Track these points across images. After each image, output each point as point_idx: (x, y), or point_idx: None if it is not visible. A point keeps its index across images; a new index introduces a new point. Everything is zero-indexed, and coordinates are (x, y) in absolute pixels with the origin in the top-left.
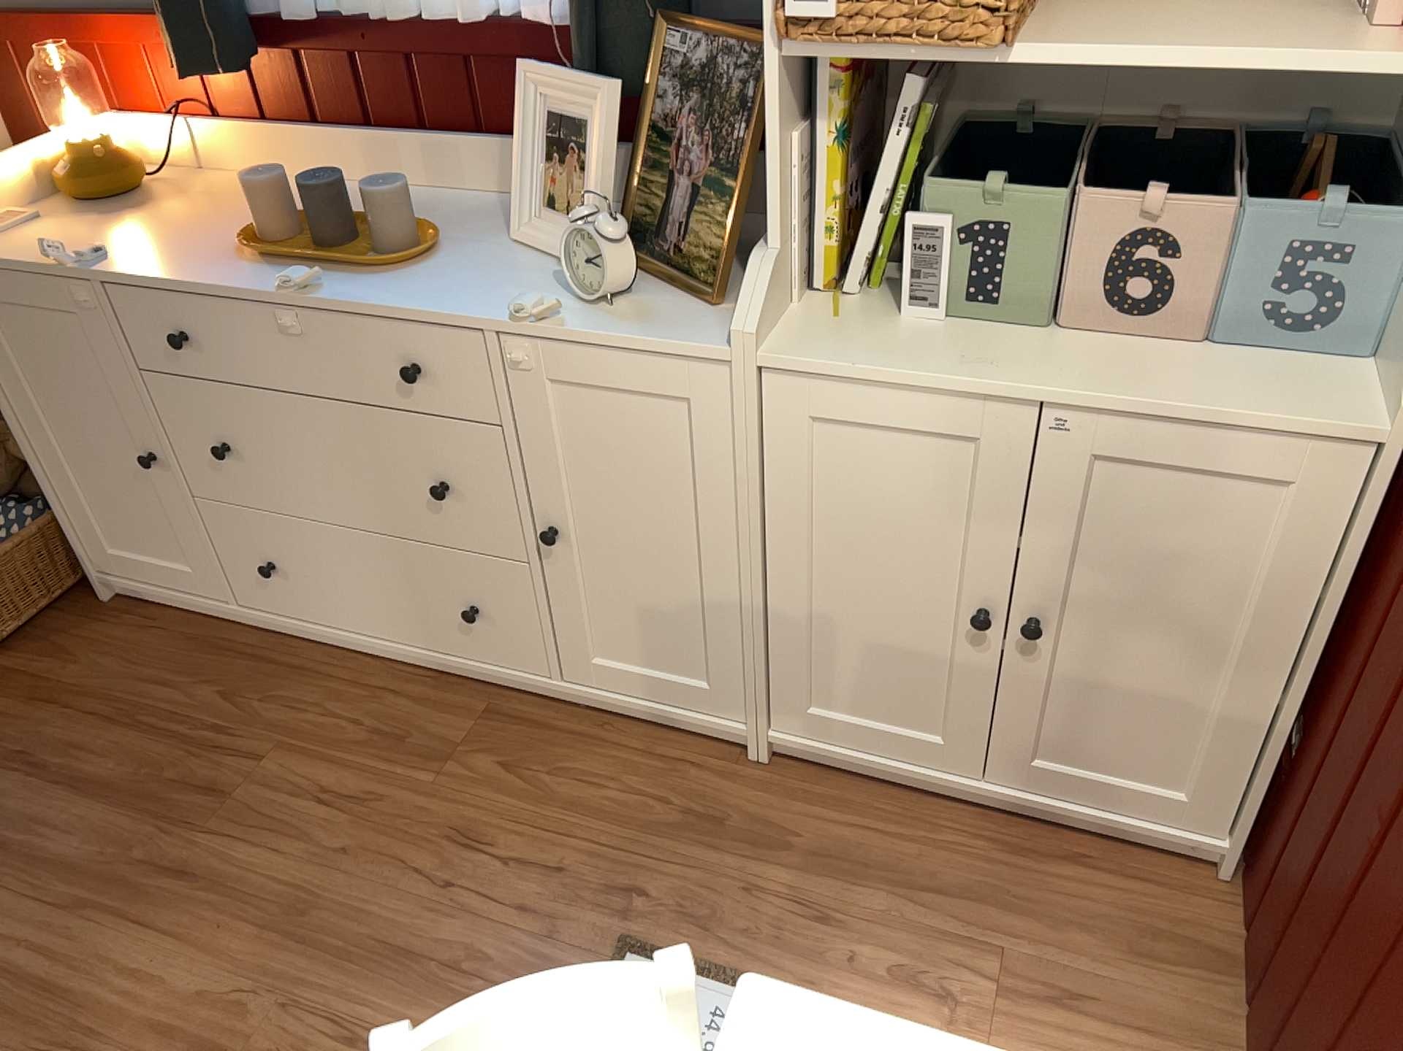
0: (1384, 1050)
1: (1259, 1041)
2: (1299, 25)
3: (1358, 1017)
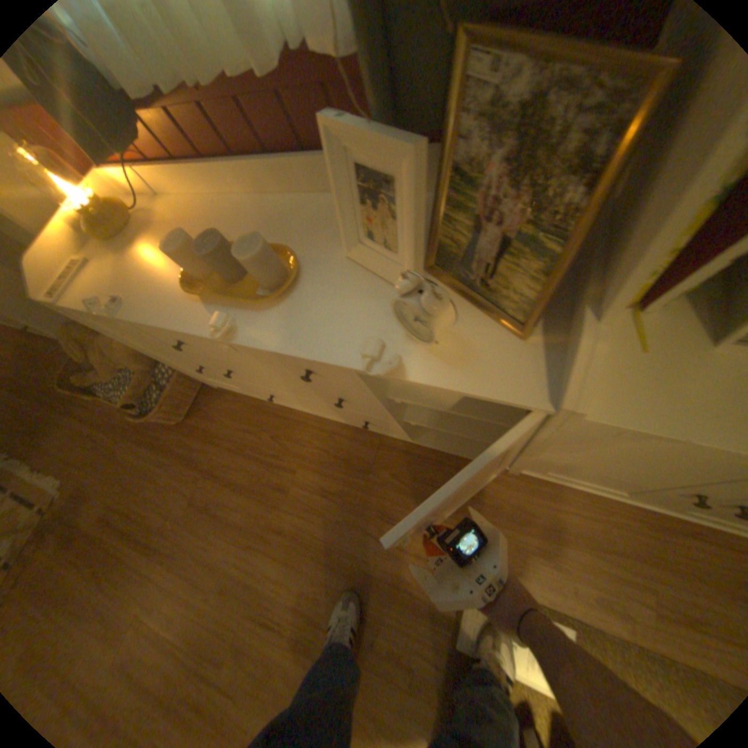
0: None
1: None
2: None
3: None
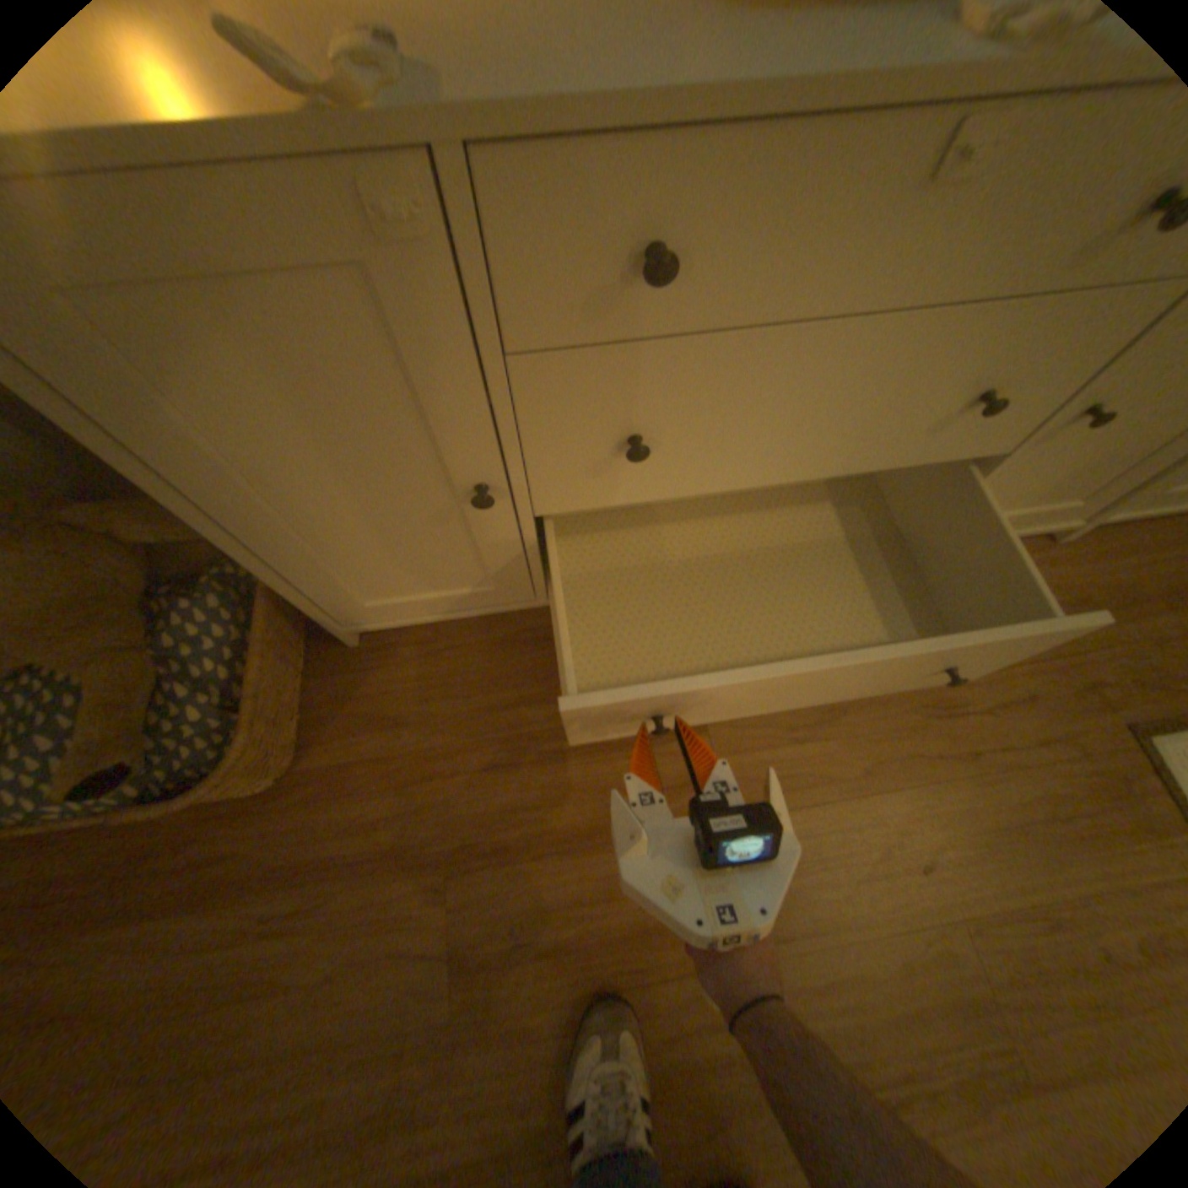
0: None
1: None
2: None
3: None
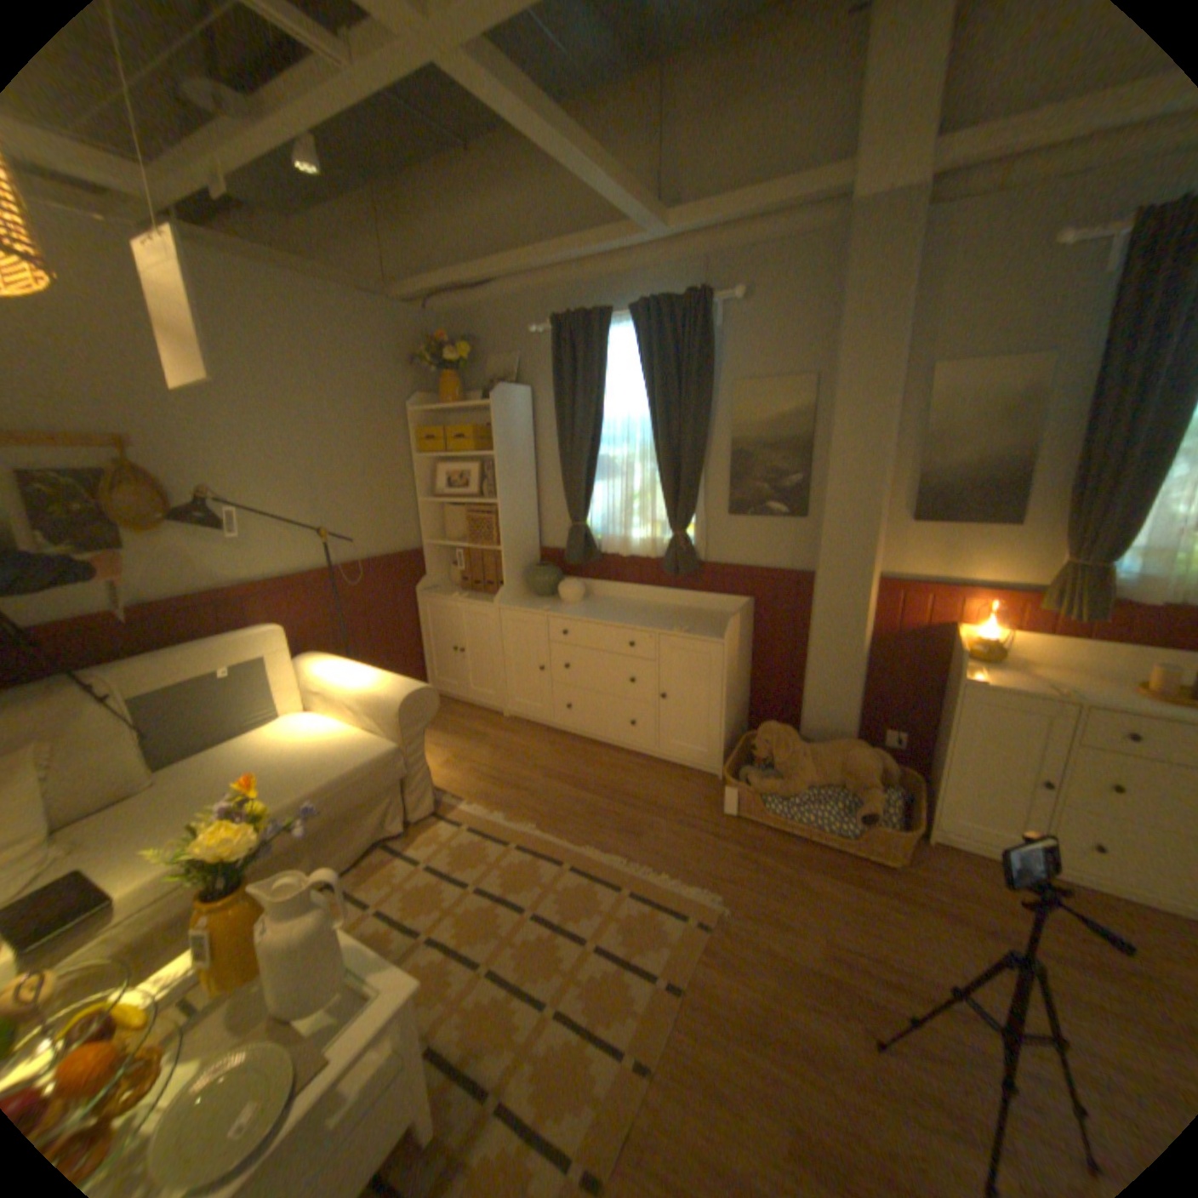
0: None
1: None
2: None
3: None
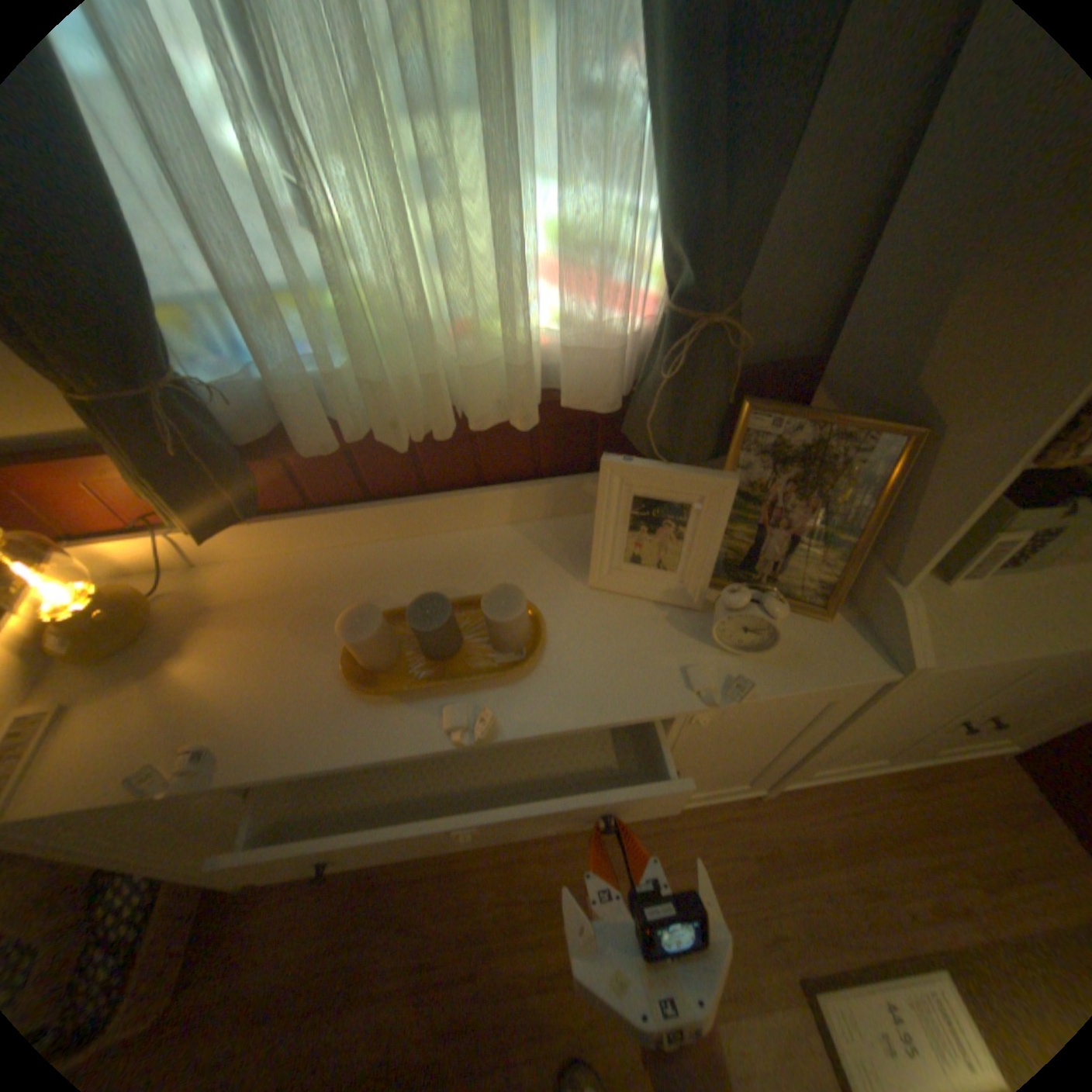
0: None
1: None
2: None
3: None
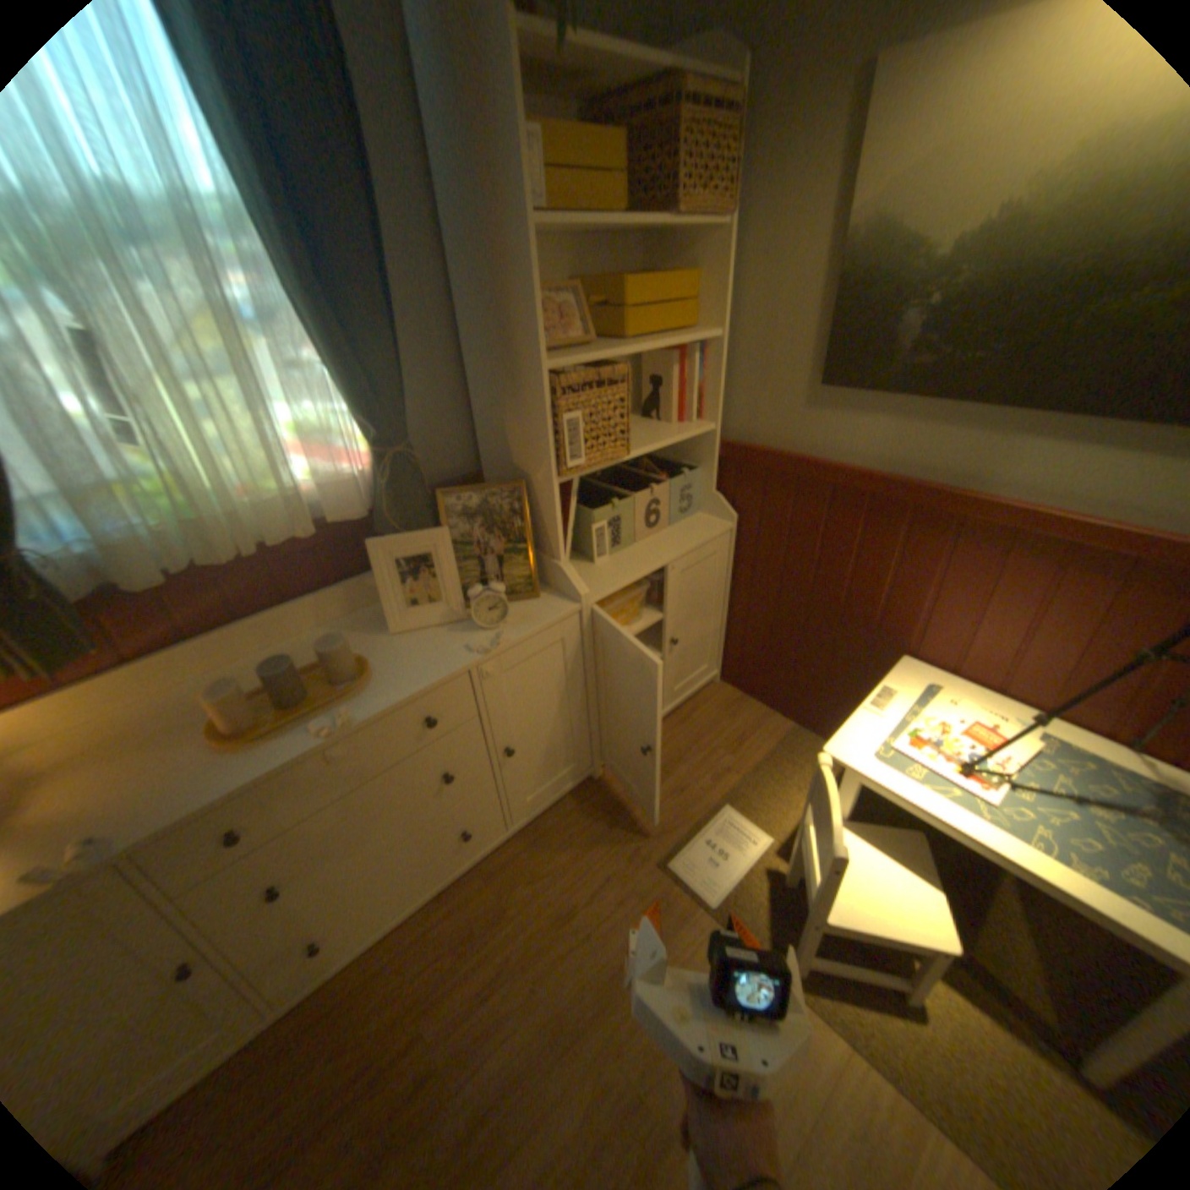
0: (861, 651)
1: (787, 701)
2: (646, 425)
3: (841, 654)
